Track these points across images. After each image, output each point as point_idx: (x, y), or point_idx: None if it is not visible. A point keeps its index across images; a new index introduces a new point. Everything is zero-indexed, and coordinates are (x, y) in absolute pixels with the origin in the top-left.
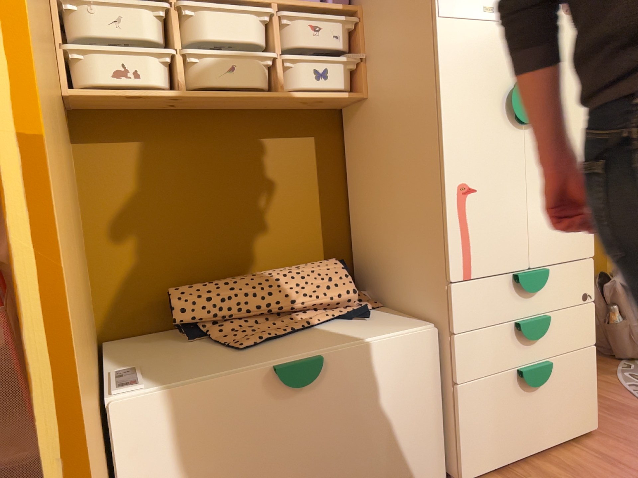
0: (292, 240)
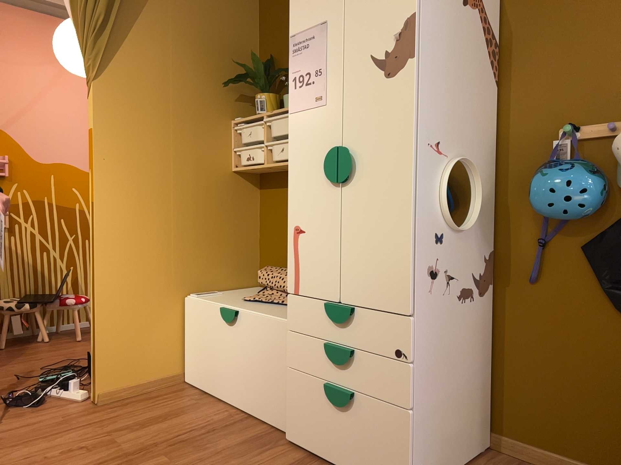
0: None
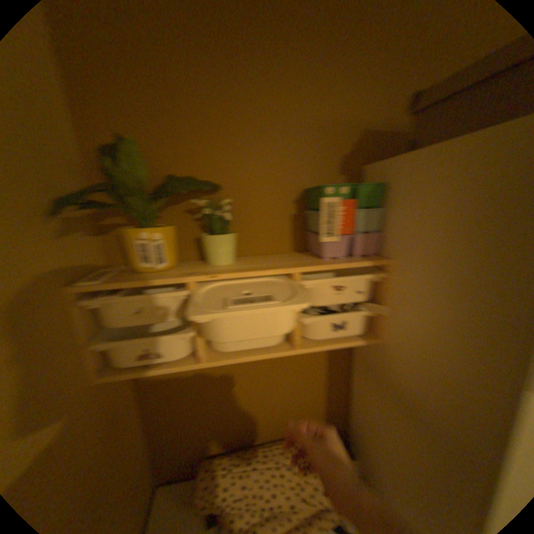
0: (299, 414)
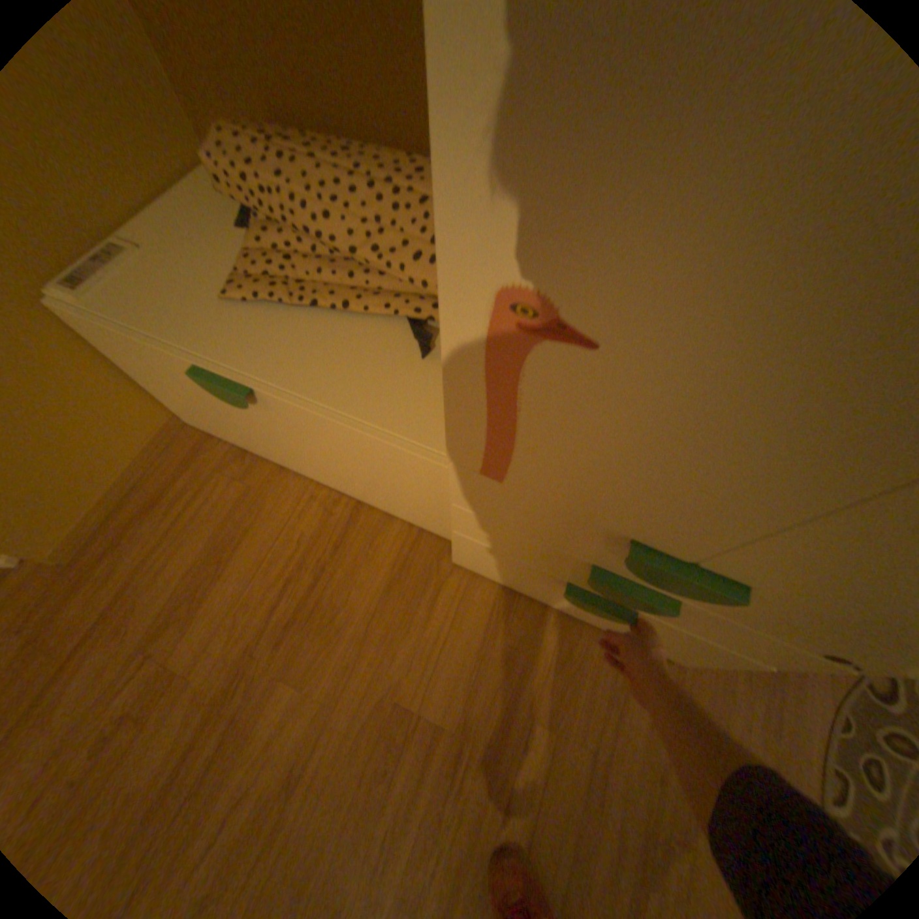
0: None
